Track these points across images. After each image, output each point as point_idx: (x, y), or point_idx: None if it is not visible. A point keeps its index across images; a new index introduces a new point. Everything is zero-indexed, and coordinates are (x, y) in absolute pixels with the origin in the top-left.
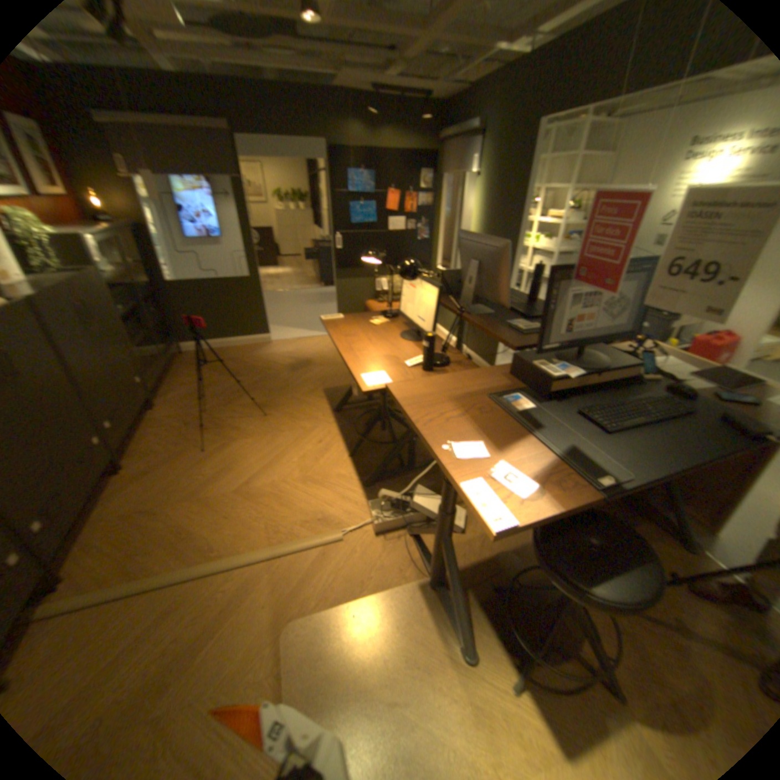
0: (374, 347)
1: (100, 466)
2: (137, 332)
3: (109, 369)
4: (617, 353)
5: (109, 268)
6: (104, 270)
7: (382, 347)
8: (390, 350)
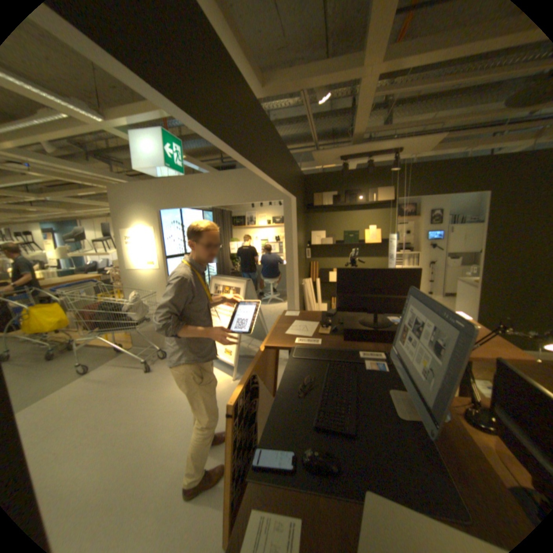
0: None
1: None
2: None
3: None
4: (345, 324)
5: None
6: None
7: None
8: None
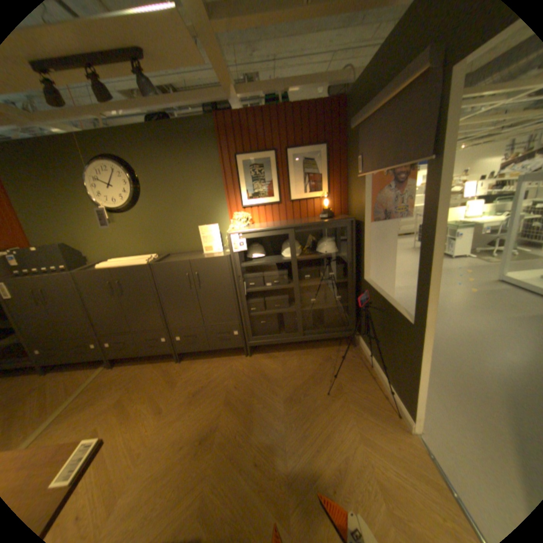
0: None
1: (162, 353)
2: (289, 308)
3: (204, 316)
4: None
5: (290, 256)
6: (286, 257)
7: None
8: None
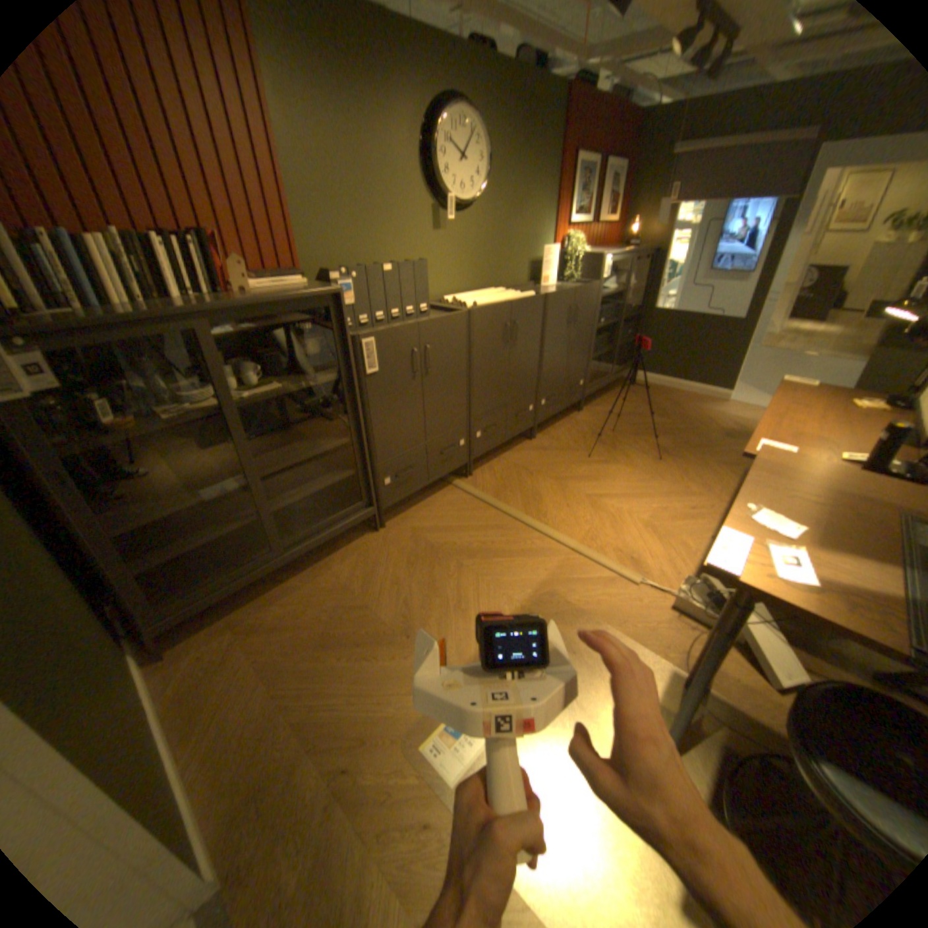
0: (821, 425)
1: (525, 427)
2: (606, 346)
3: (568, 364)
4: None
5: (615, 286)
6: (611, 287)
7: (833, 429)
8: (842, 436)
